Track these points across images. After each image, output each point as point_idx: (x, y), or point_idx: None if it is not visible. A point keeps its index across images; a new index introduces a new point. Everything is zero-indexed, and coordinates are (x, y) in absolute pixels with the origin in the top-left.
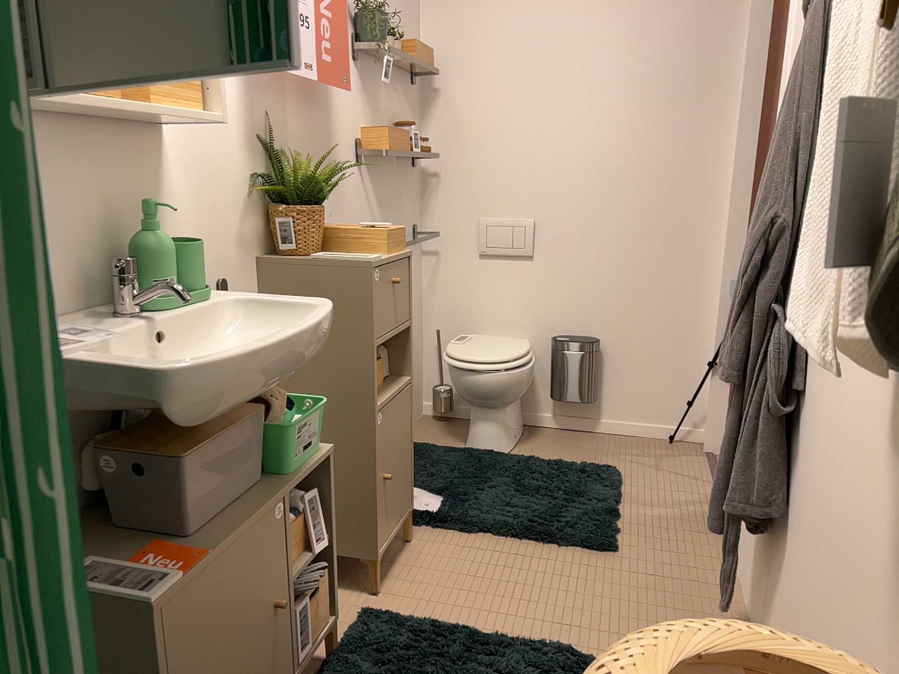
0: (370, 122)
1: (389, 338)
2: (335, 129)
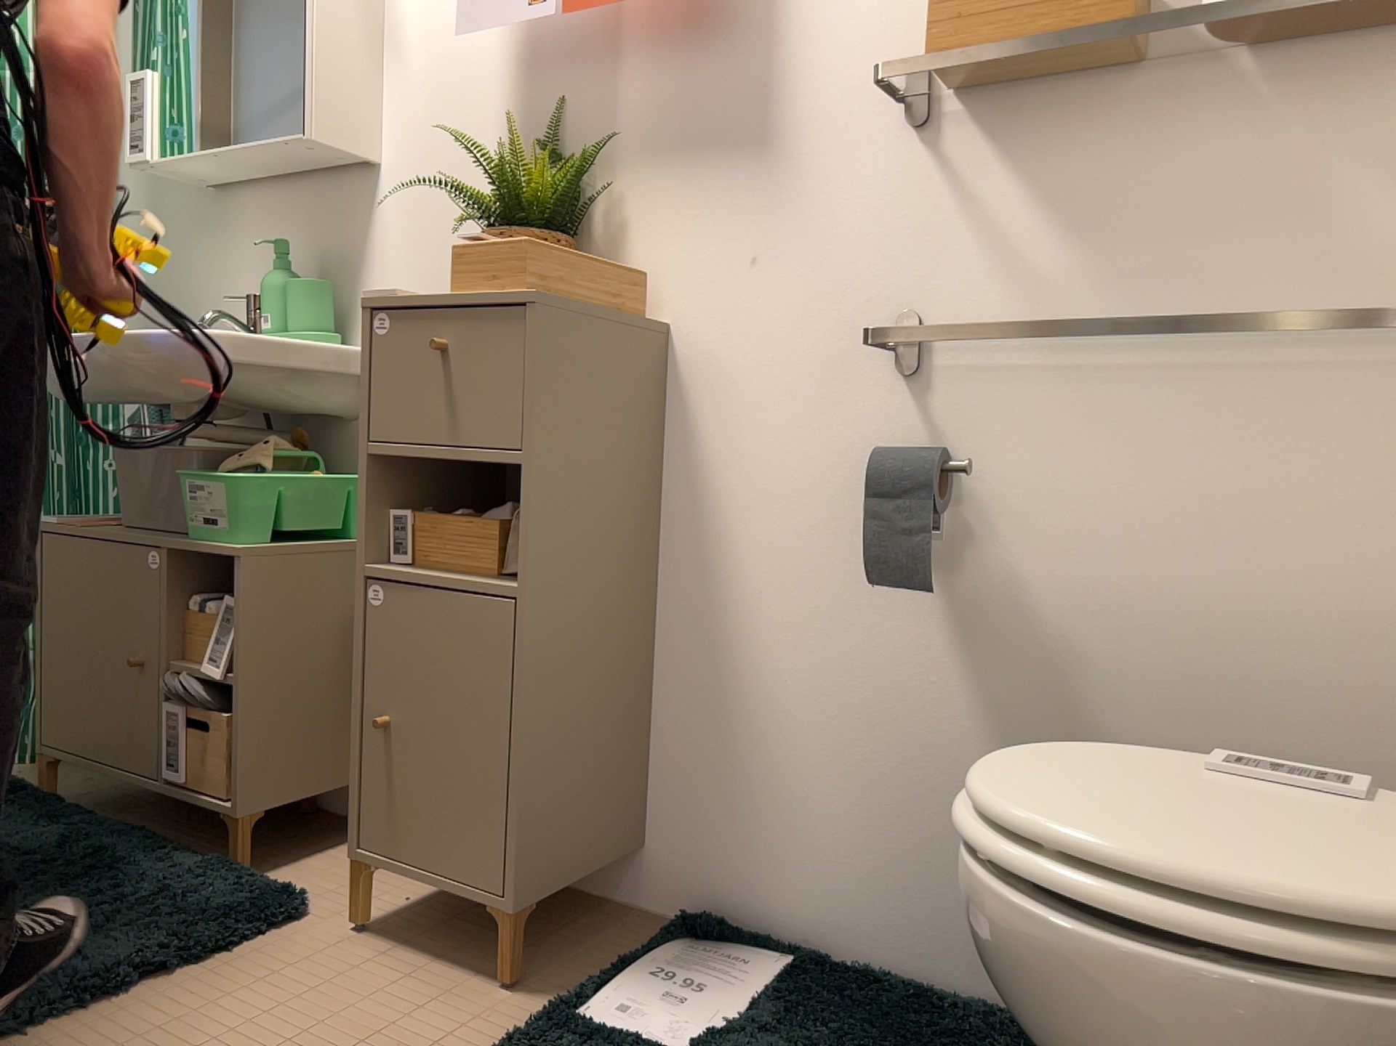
0: None
1: (423, 455)
2: (789, 73)
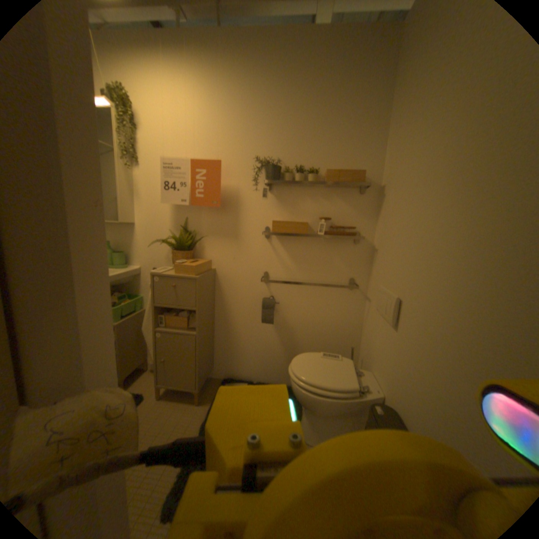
0: (286, 216)
1: (169, 307)
2: (242, 221)
